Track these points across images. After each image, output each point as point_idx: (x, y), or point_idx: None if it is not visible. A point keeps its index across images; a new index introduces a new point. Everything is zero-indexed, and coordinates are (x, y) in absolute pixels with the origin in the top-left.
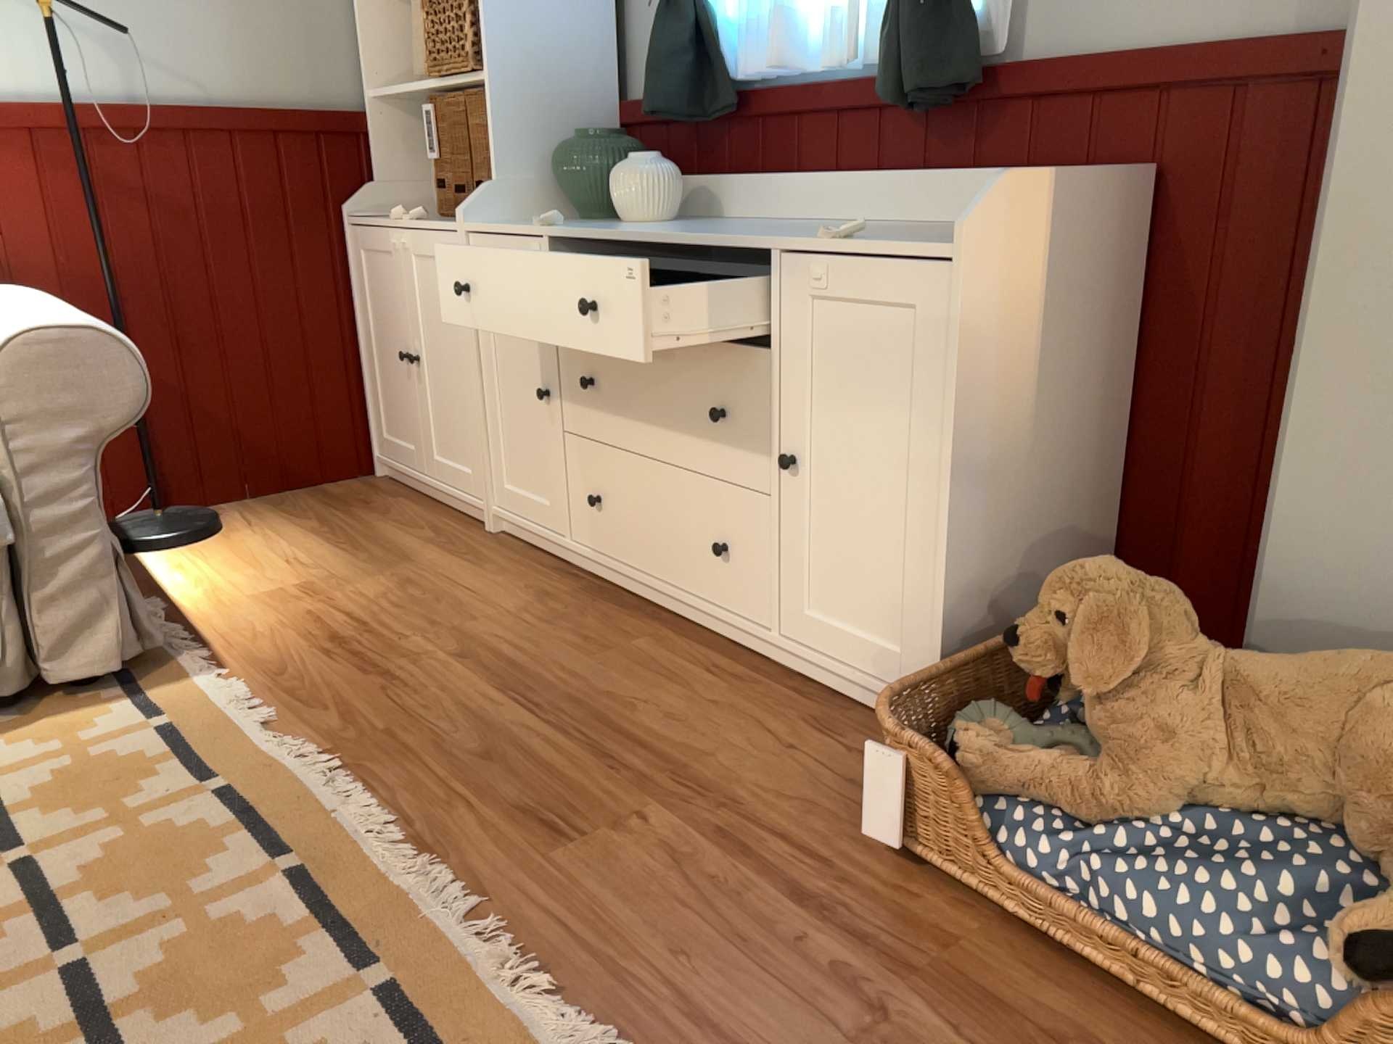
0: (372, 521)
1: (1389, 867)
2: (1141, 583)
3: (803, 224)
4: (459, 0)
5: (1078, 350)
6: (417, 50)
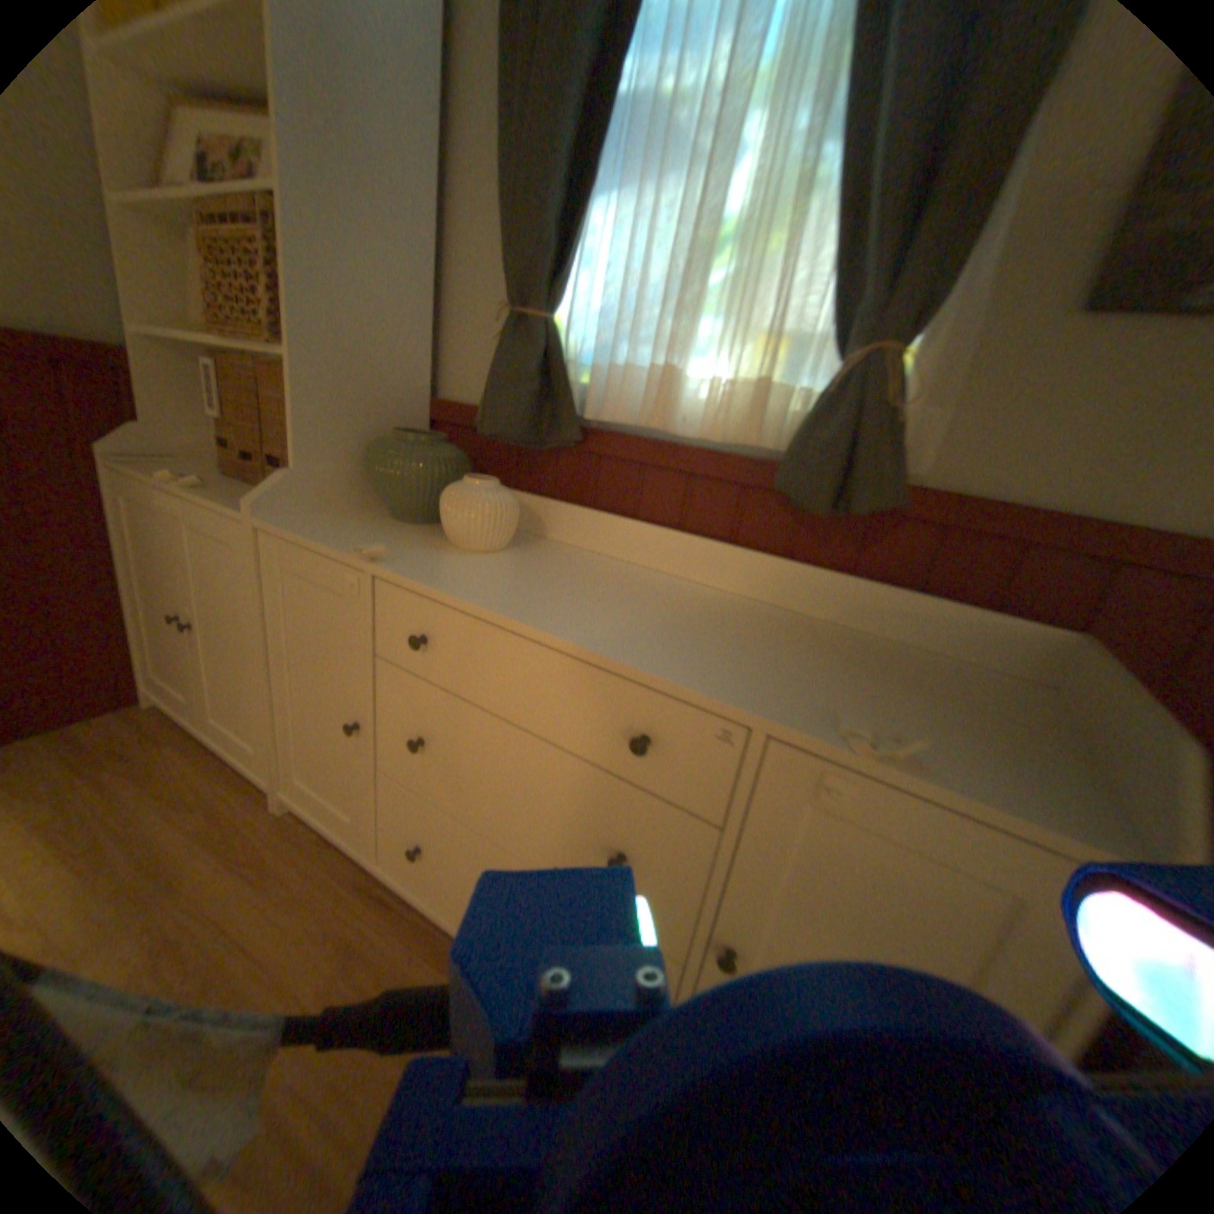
0: (129, 801)
1: None
2: None
3: (662, 583)
4: (252, 245)
5: None
6: (198, 287)
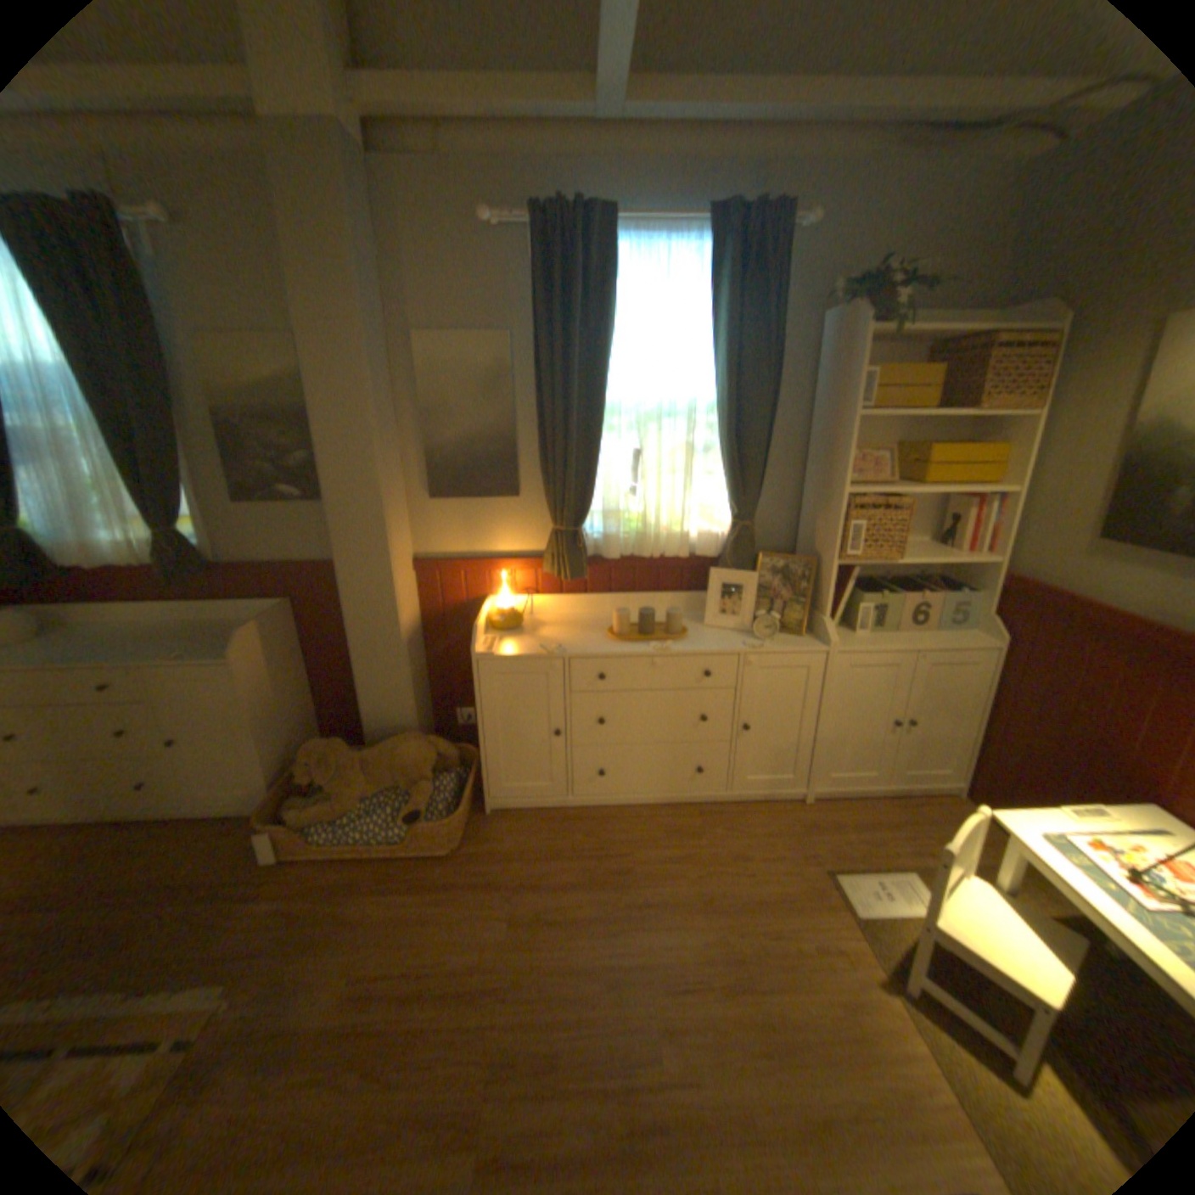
0: None
1: (410, 794)
2: (328, 745)
3: (129, 629)
4: None
5: (283, 666)
6: None
